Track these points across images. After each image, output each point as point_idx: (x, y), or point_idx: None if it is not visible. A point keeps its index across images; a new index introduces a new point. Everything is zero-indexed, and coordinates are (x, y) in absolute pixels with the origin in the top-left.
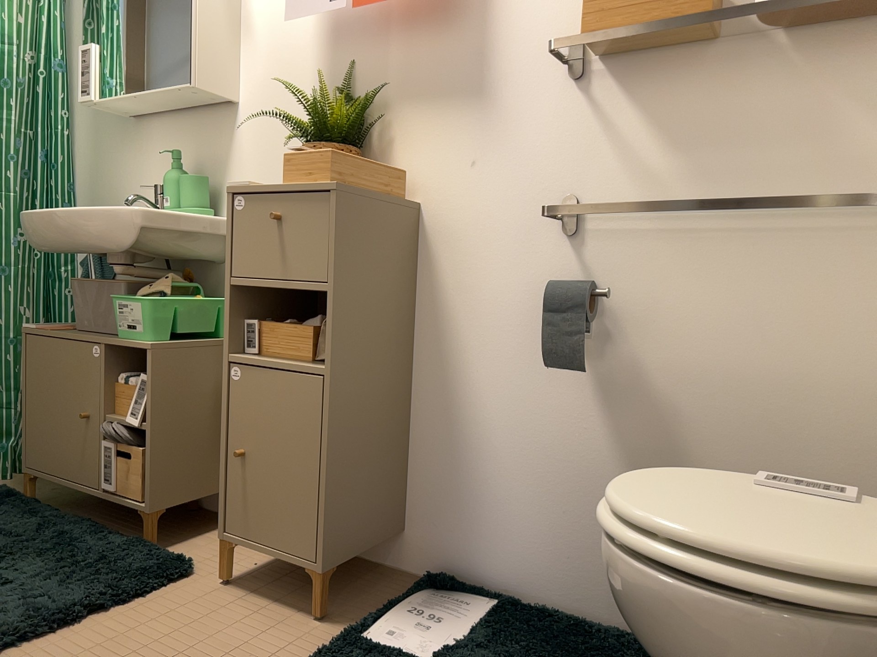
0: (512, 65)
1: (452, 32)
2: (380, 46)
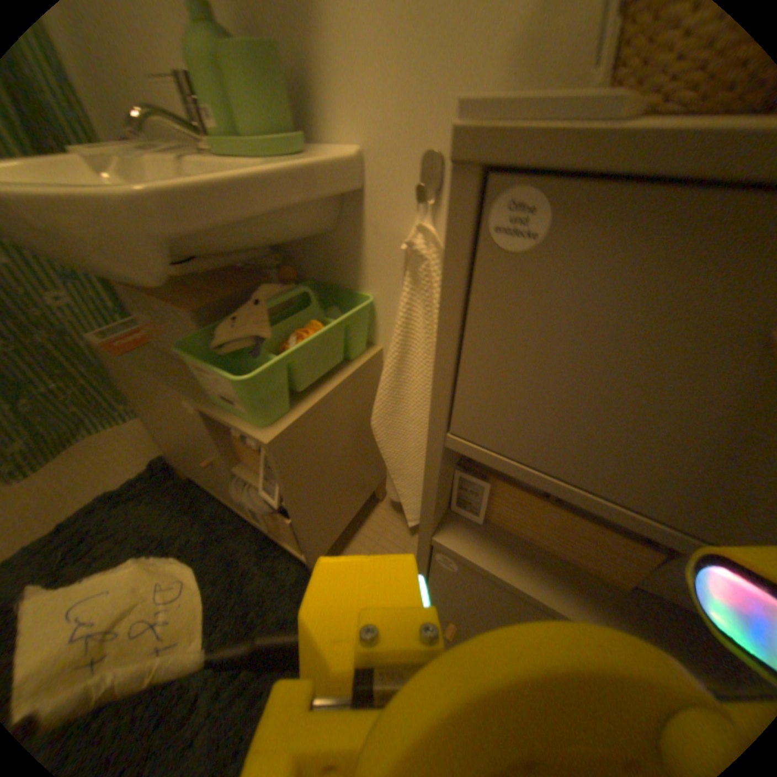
0: None
1: None
2: None
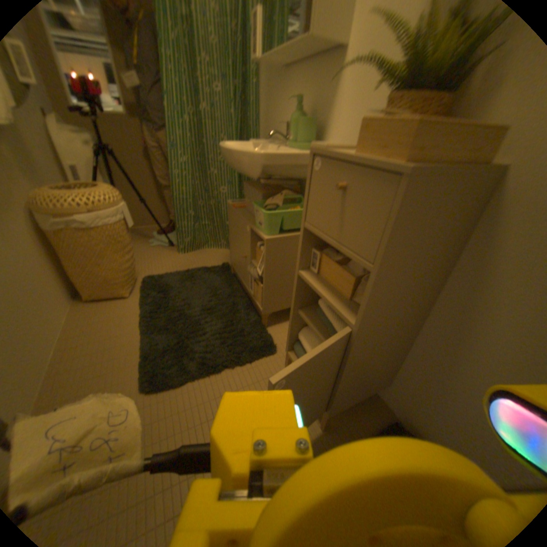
0: None
1: None
2: None
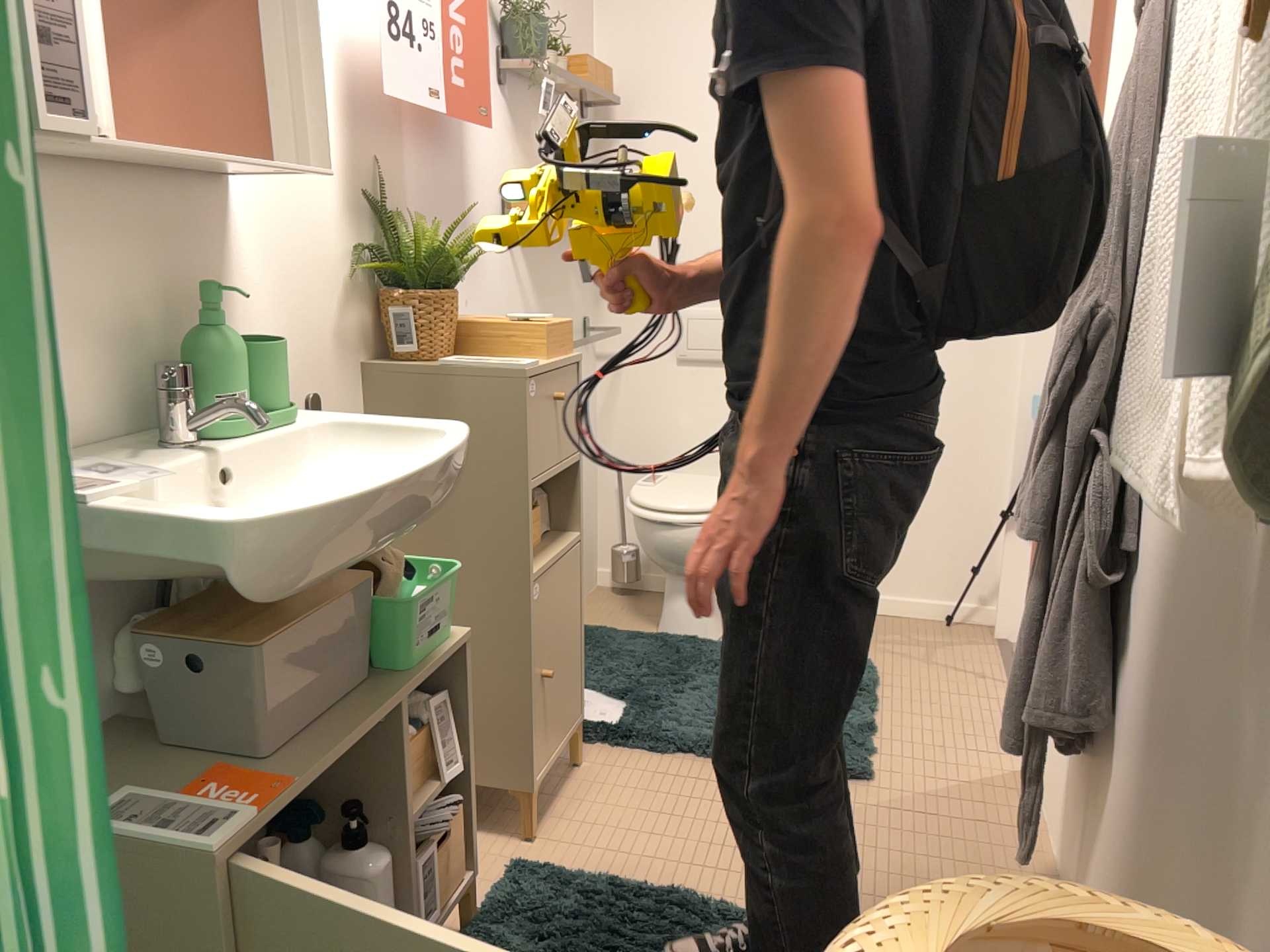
0: (481, 206)
1: (448, 154)
2: (398, 143)
